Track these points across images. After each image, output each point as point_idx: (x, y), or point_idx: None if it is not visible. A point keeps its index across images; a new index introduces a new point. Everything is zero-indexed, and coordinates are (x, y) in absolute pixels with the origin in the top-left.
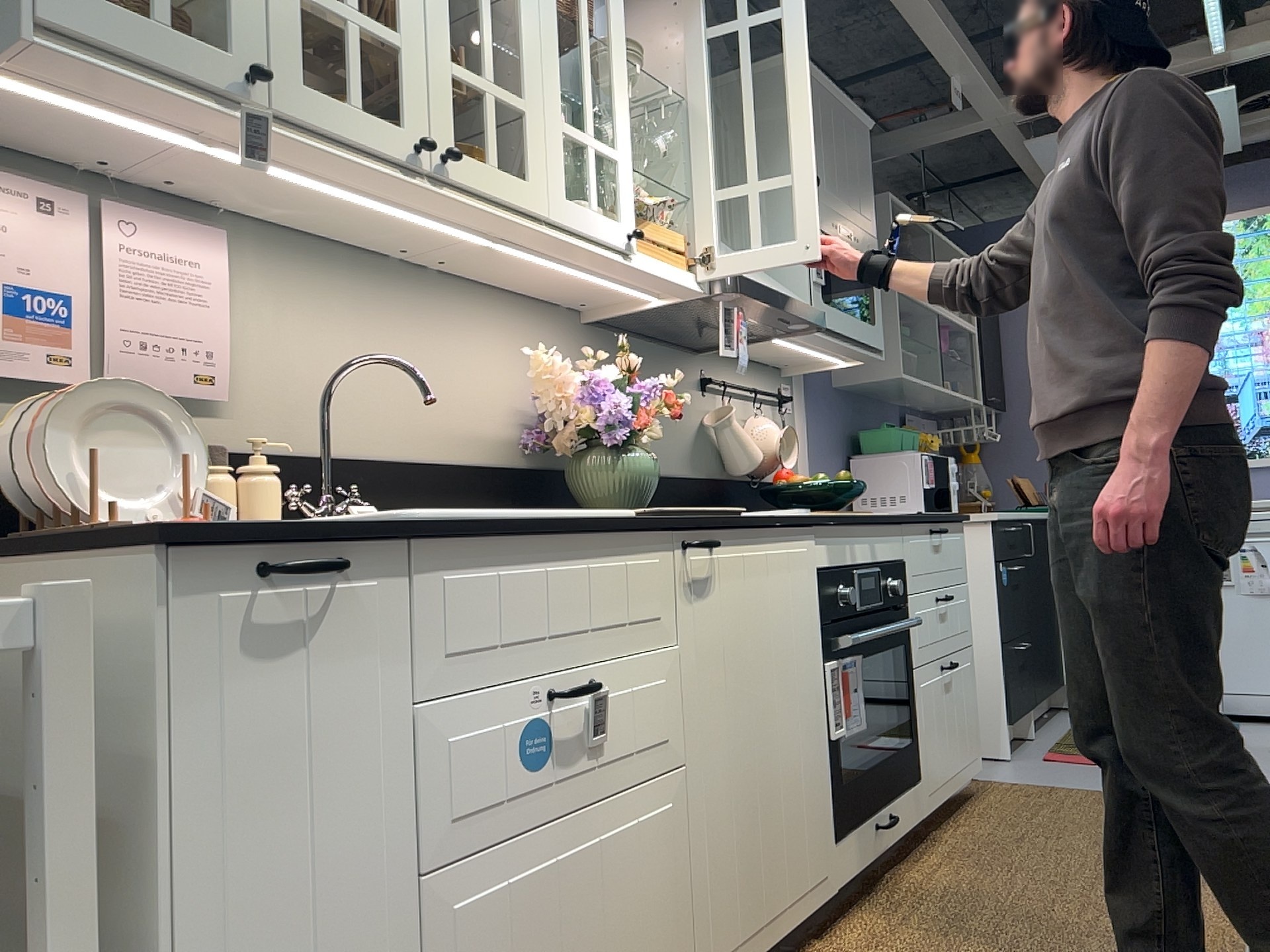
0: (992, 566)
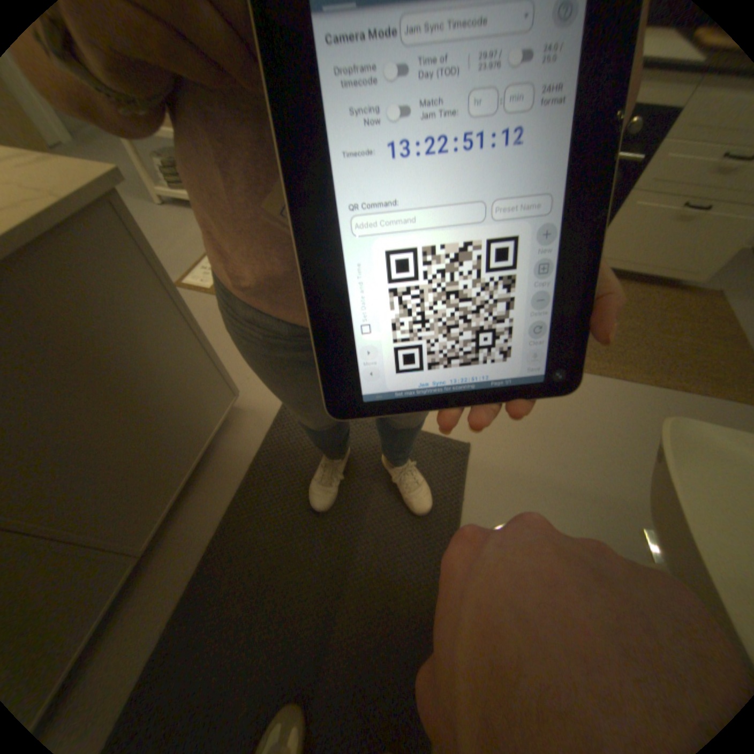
0: None
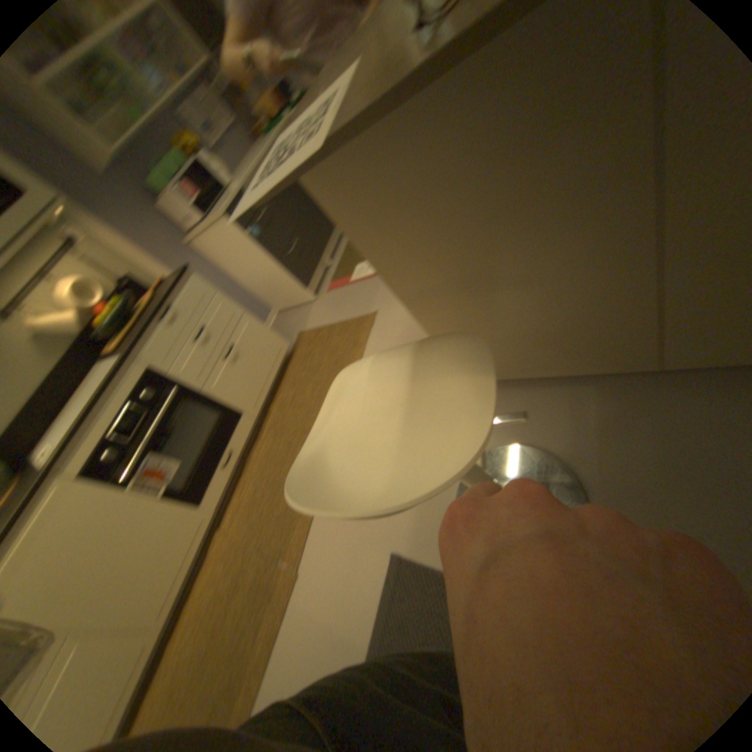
0: (241, 236)
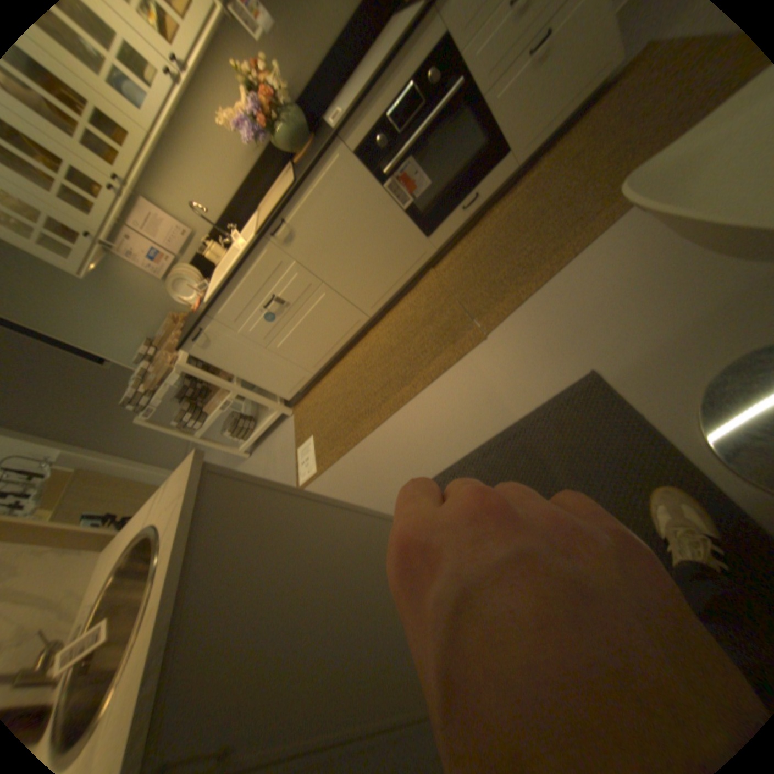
0: None
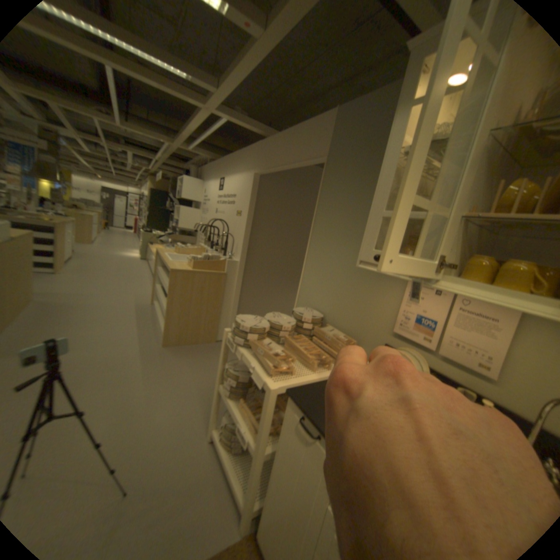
0: None
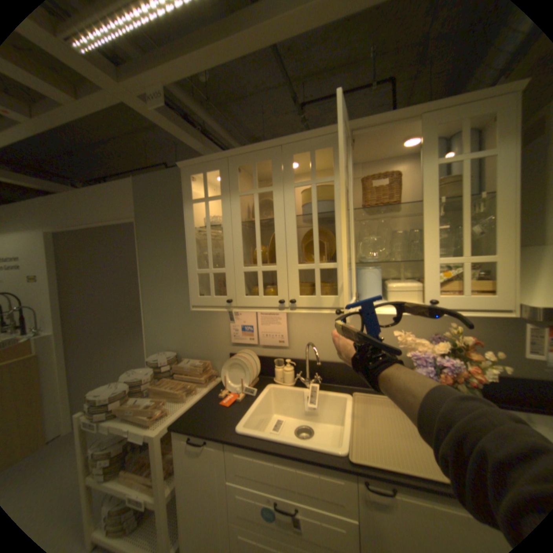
0: None
